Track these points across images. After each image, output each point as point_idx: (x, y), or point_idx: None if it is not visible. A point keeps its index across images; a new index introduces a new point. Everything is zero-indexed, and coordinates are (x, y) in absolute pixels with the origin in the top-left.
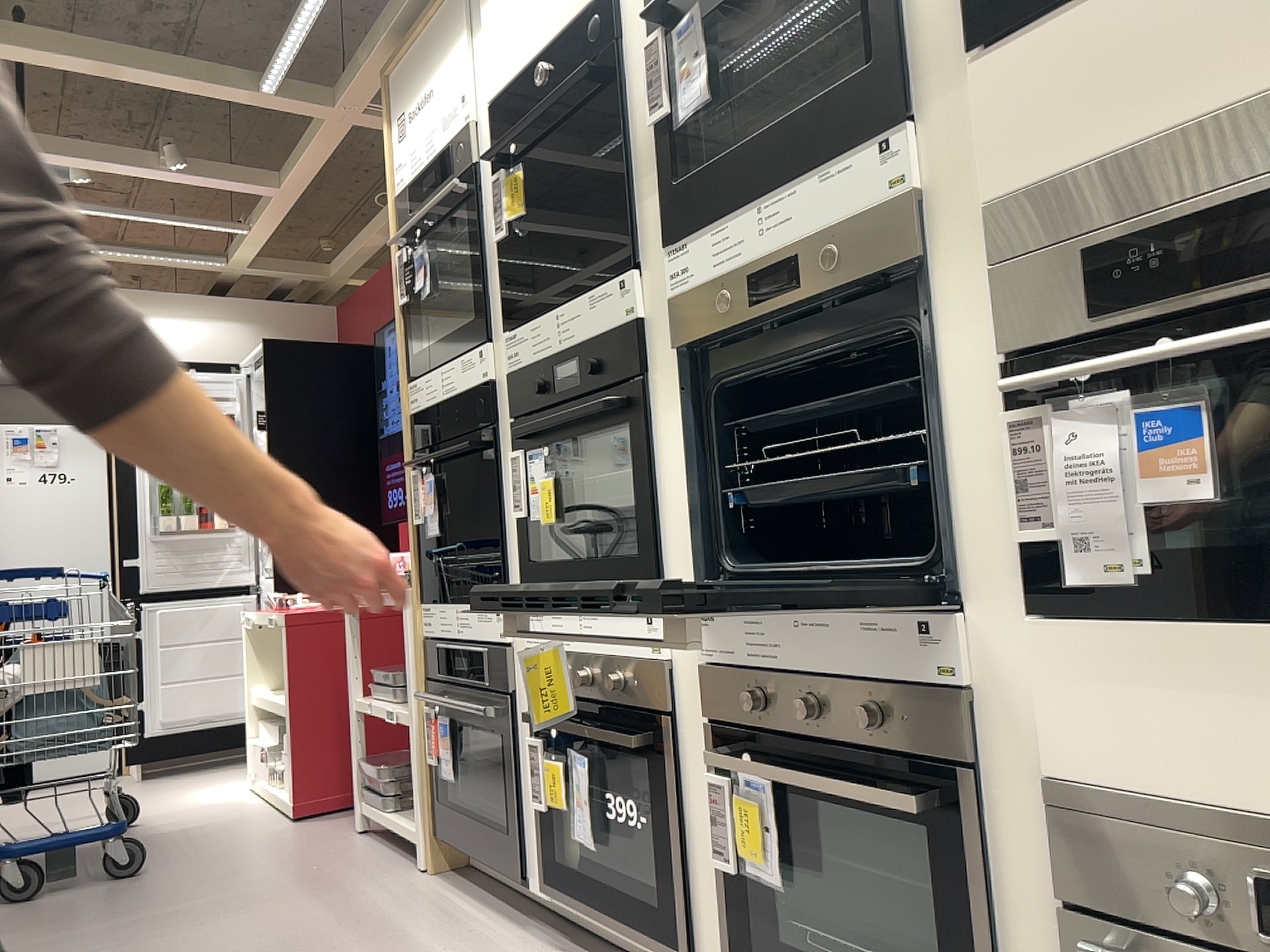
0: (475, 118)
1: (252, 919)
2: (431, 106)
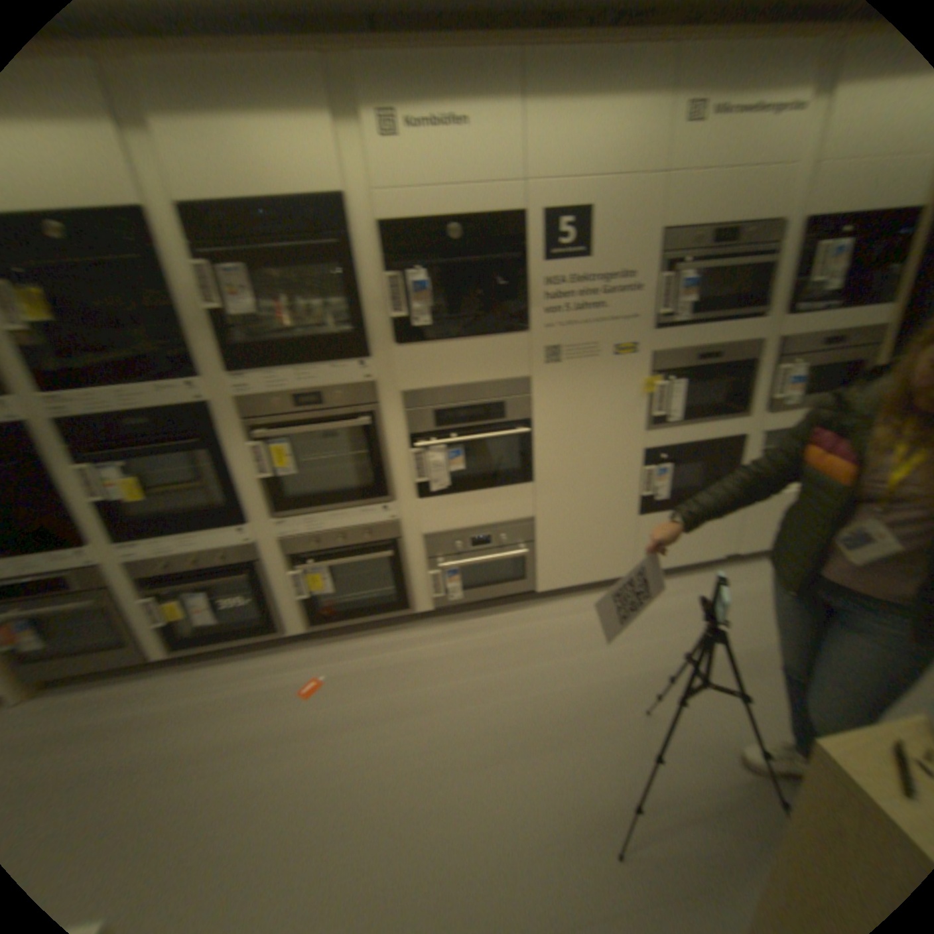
0: None
1: None
2: None
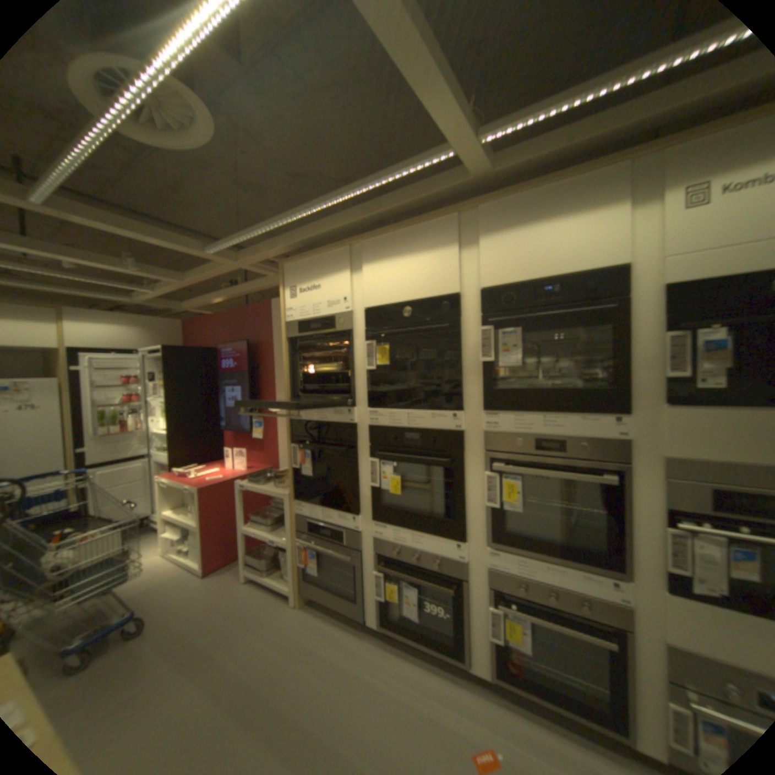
0: (352, 310)
1: (229, 661)
2: (318, 292)
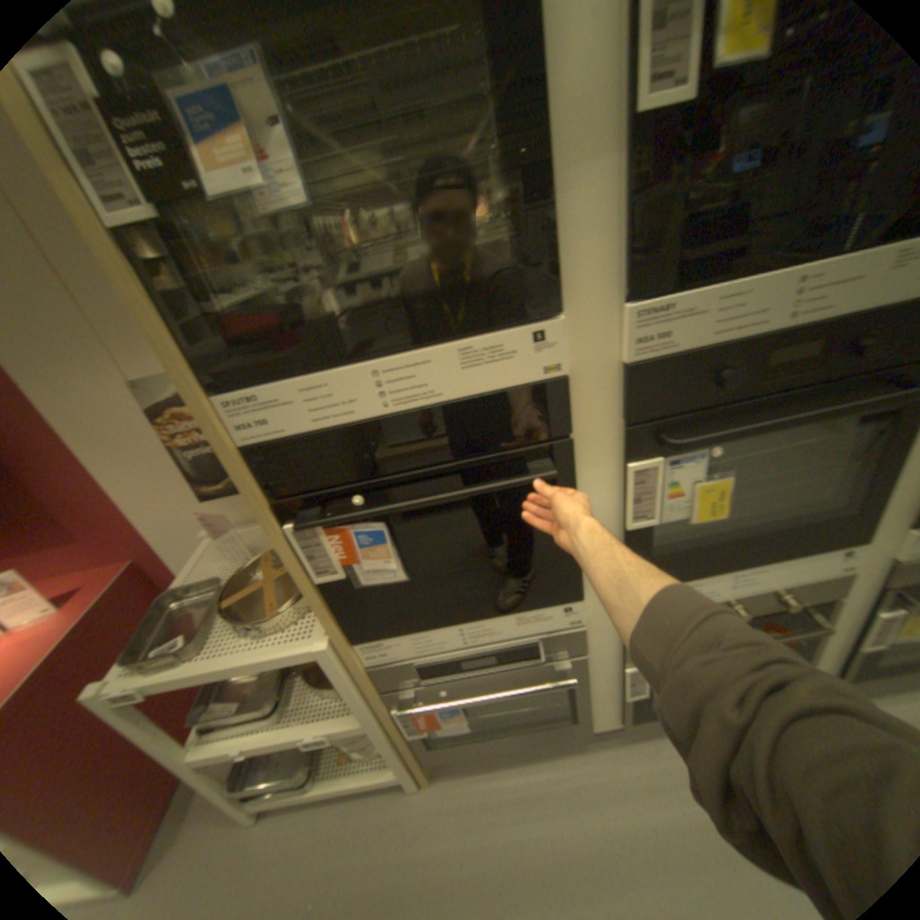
0: None
1: None
2: None
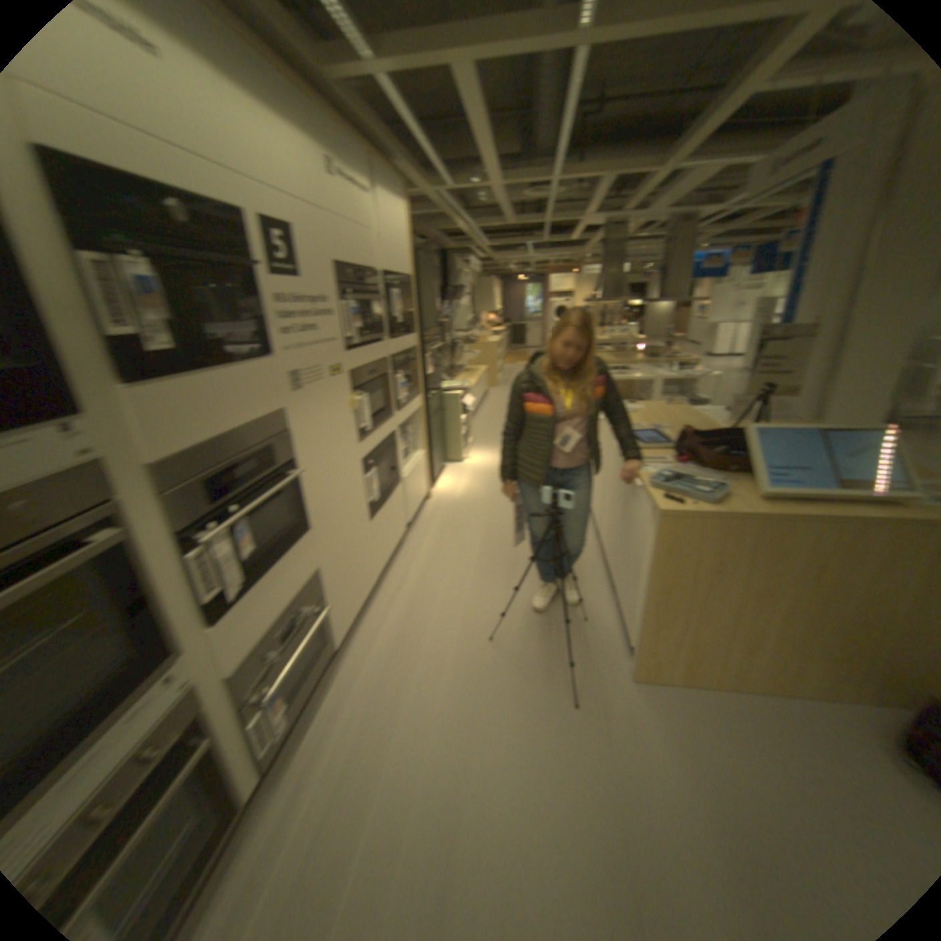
0: None
1: None
2: None
